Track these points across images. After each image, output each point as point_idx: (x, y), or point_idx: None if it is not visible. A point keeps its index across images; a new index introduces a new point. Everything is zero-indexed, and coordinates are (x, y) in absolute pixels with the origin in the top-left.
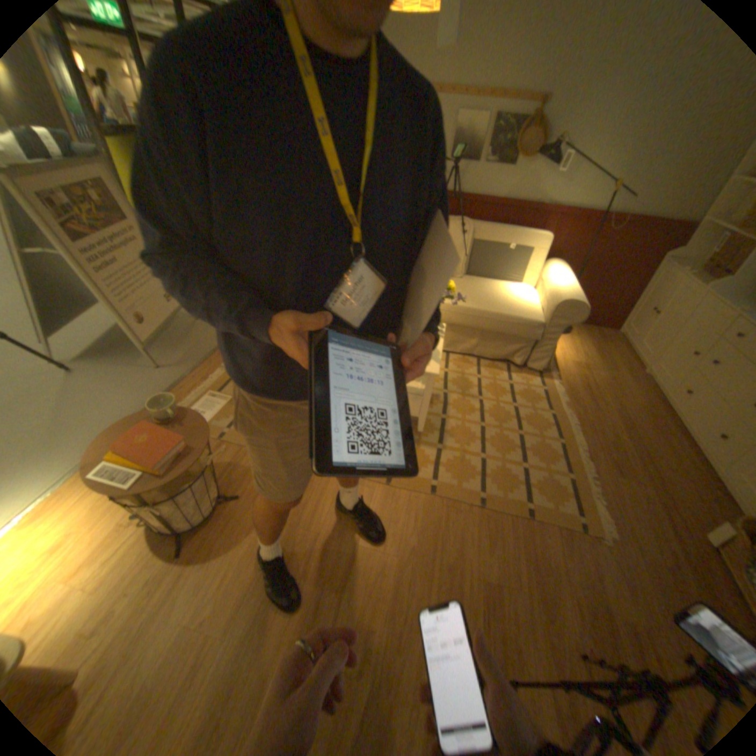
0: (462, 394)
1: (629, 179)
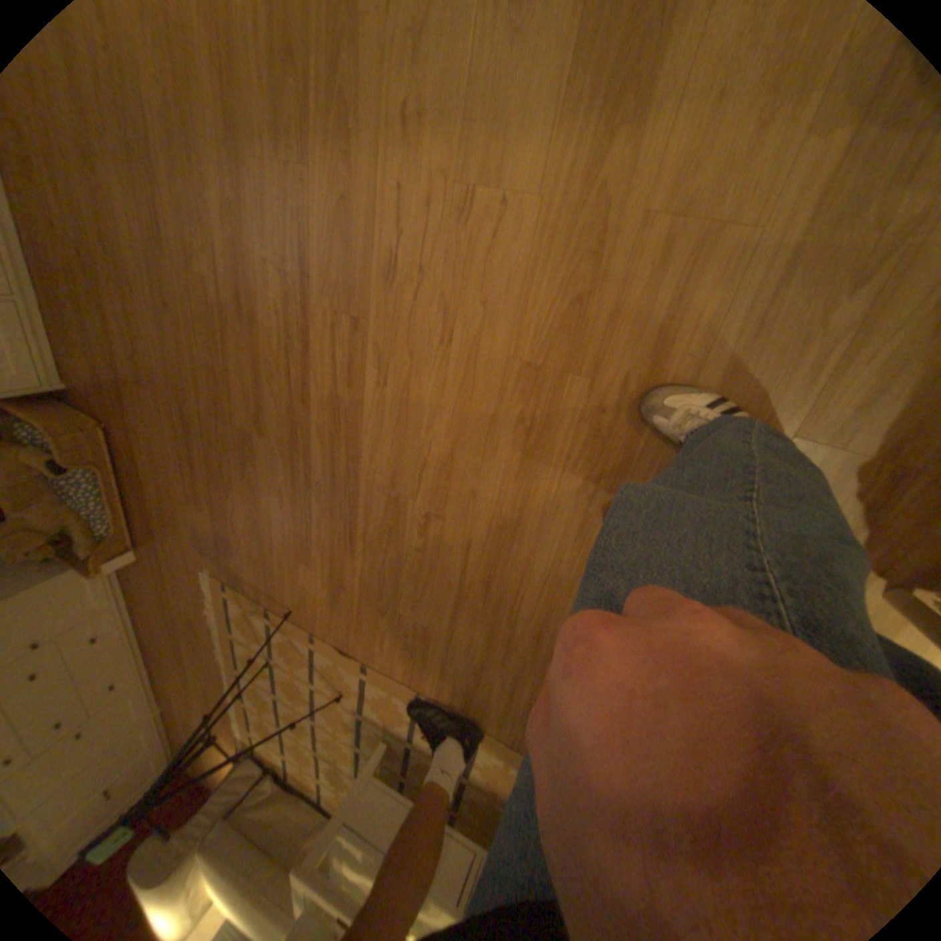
0: (329, 769)
1: None
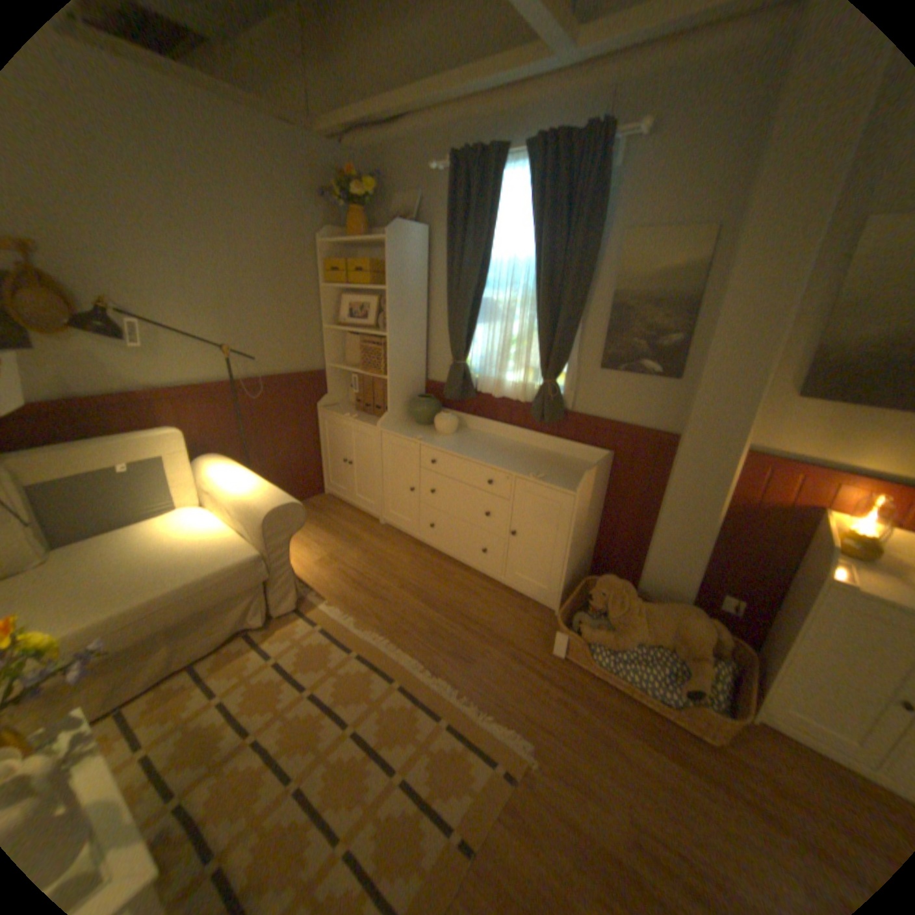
0: (210, 766)
1: (232, 341)
